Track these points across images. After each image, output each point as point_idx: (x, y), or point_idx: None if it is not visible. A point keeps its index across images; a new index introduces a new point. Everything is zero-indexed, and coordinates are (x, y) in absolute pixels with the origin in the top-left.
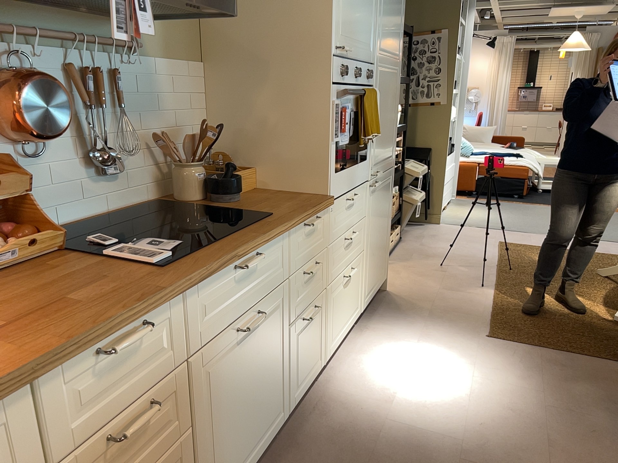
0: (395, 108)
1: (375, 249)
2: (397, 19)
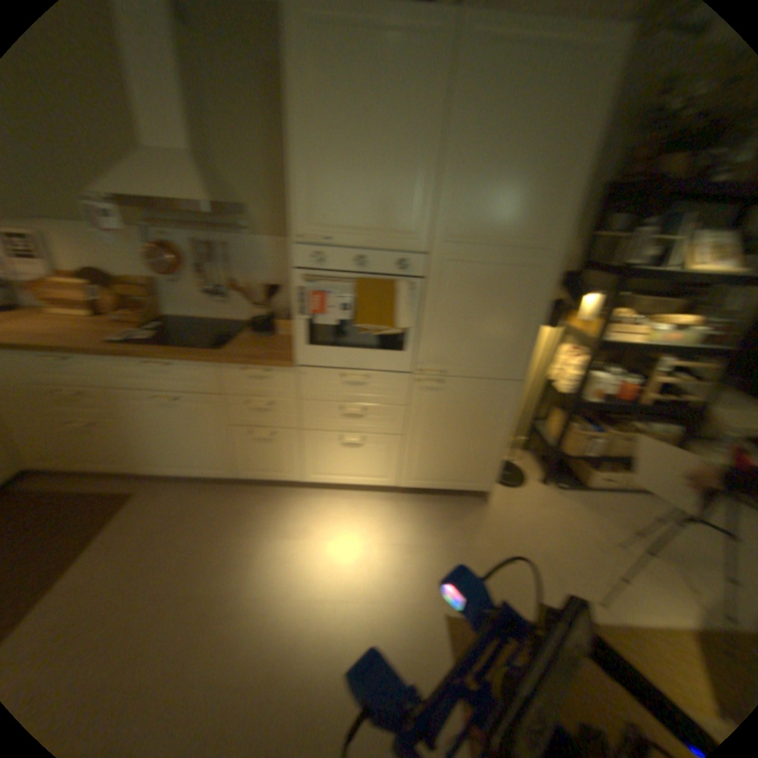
0: (533, 310)
1: (445, 448)
2: (539, 189)
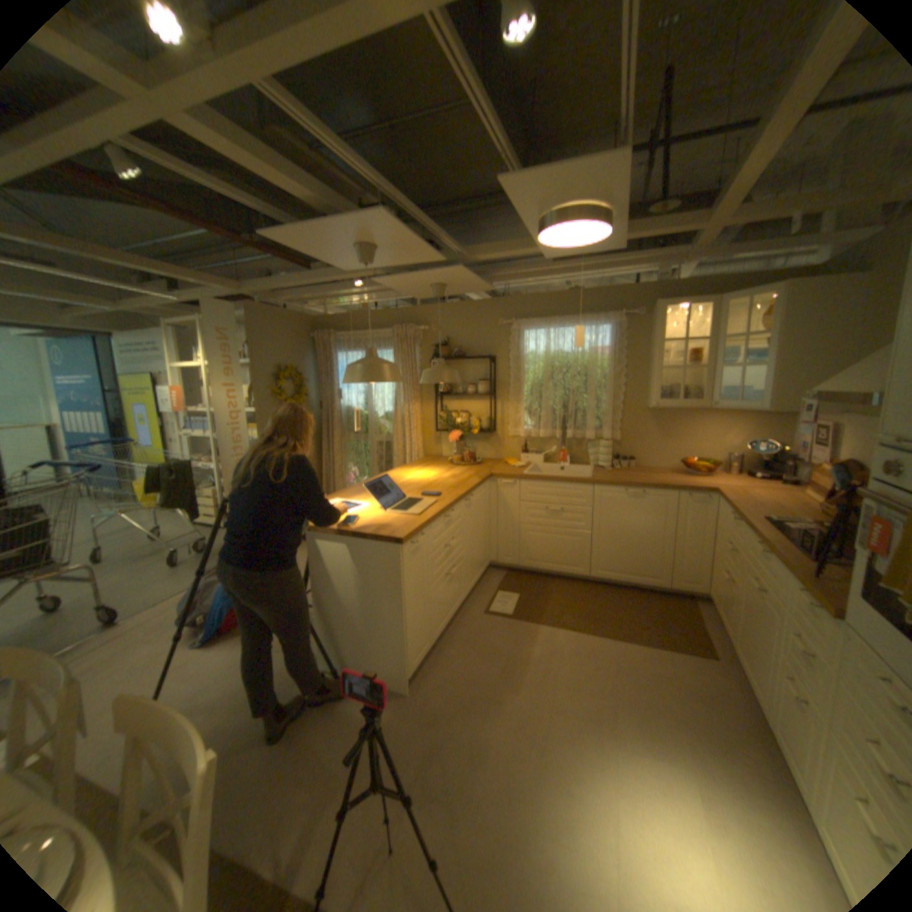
0: None
1: None
2: None
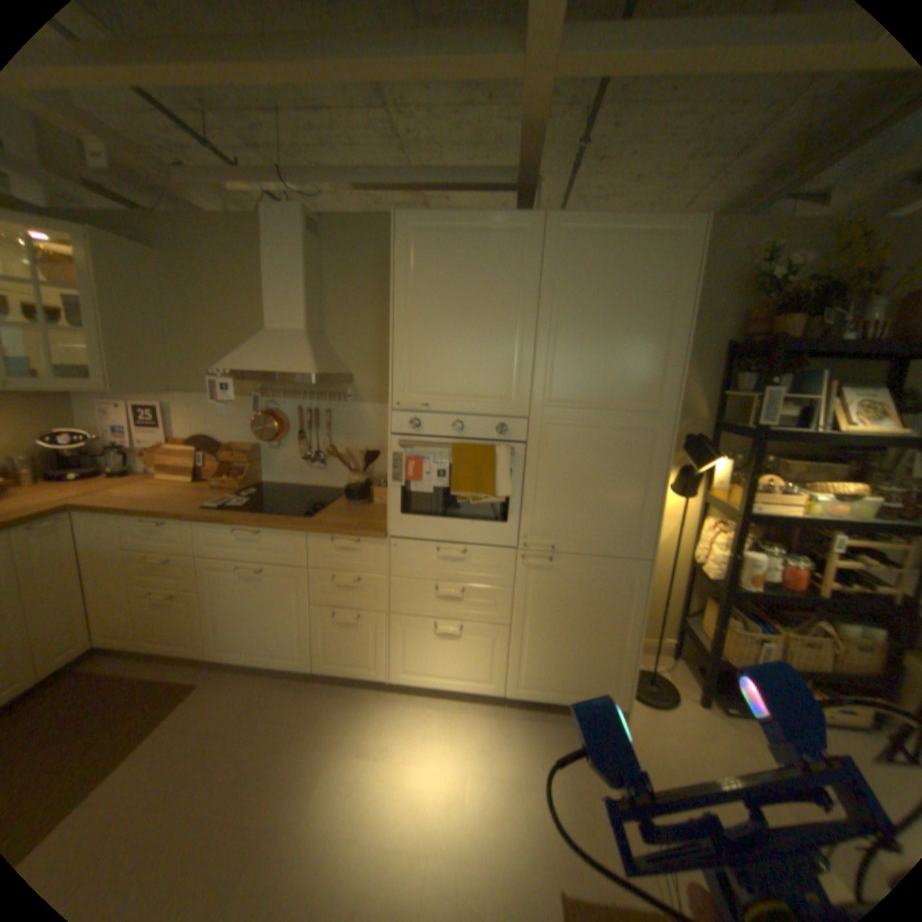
0: (649, 476)
1: (560, 645)
2: (637, 354)
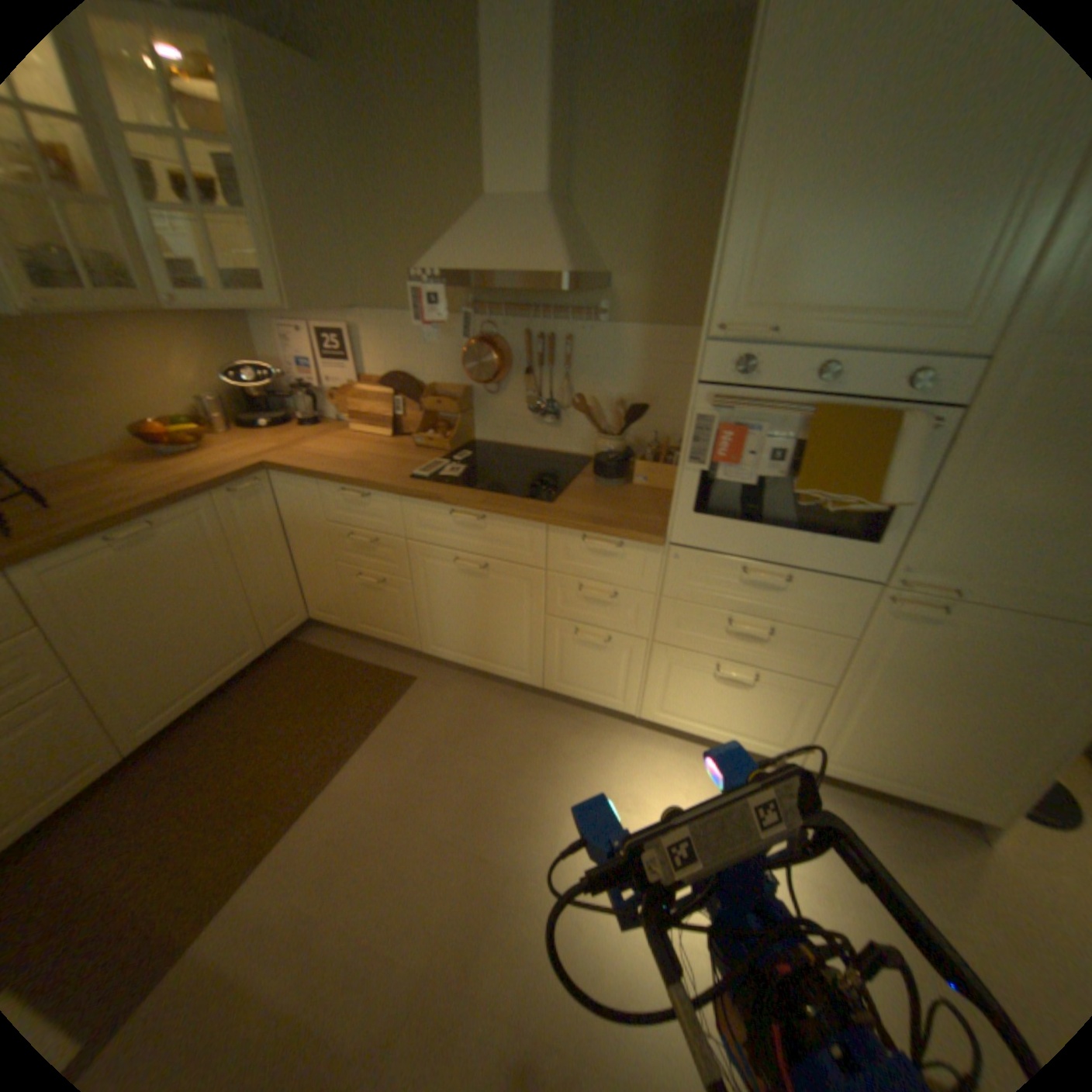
0: None
1: (917, 727)
2: None
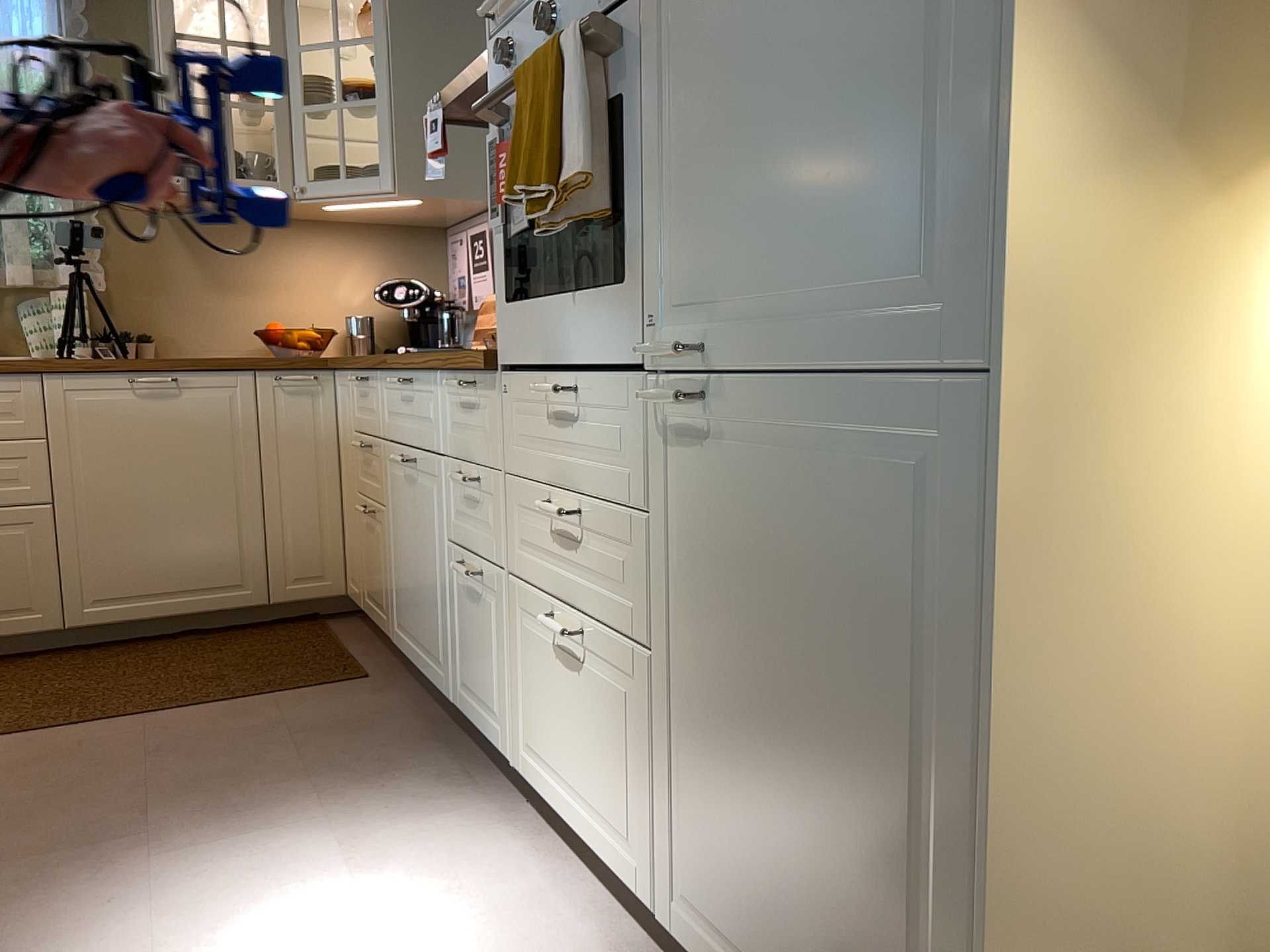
0: None
1: (759, 780)
2: None
